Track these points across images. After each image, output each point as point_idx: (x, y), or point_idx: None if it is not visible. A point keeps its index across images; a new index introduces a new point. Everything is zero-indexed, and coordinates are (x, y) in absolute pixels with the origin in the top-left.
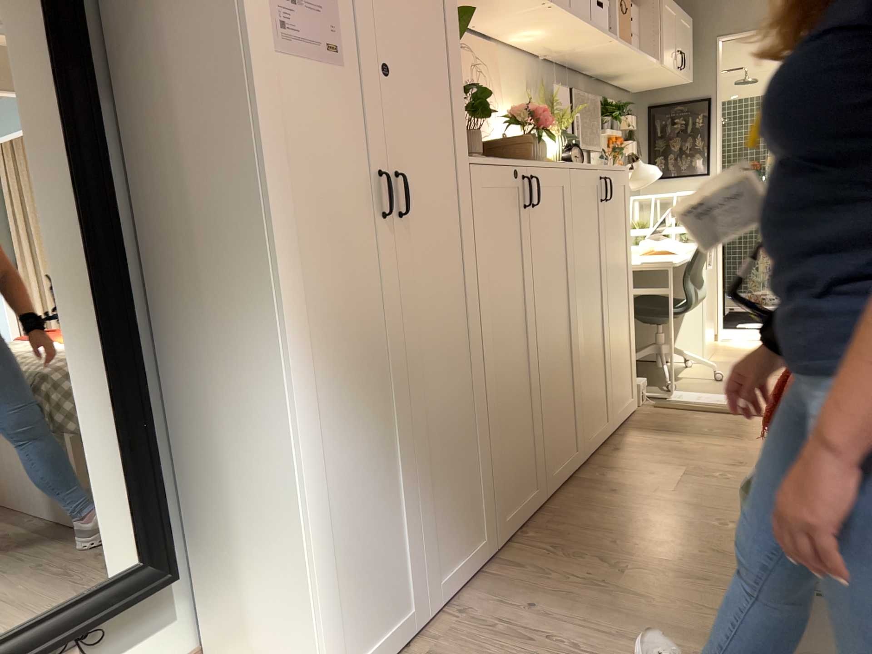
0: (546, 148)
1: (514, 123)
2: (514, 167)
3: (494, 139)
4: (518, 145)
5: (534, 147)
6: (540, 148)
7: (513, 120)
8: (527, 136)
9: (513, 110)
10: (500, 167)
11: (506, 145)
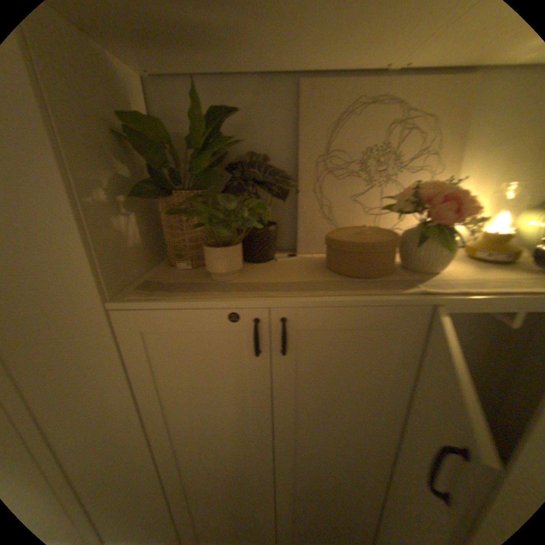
0: (442, 252)
1: (400, 210)
2: (230, 310)
3: (330, 235)
4: (350, 253)
5: (417, 248)
6: (427, 250)
7: (394, 207)
8: (367, 243)
9: (404, 191)
10: (187, 311)
11: (335, 249)
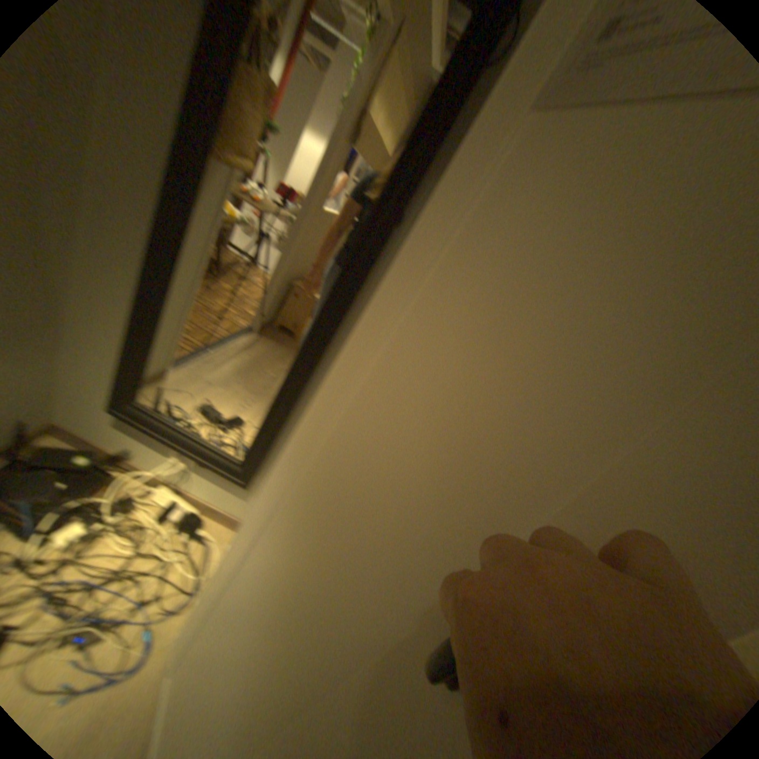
0: None
1: None
2: None
3: None
4: None
5: None
6: None
7: None
8: None
9: None
10: None
11: None
